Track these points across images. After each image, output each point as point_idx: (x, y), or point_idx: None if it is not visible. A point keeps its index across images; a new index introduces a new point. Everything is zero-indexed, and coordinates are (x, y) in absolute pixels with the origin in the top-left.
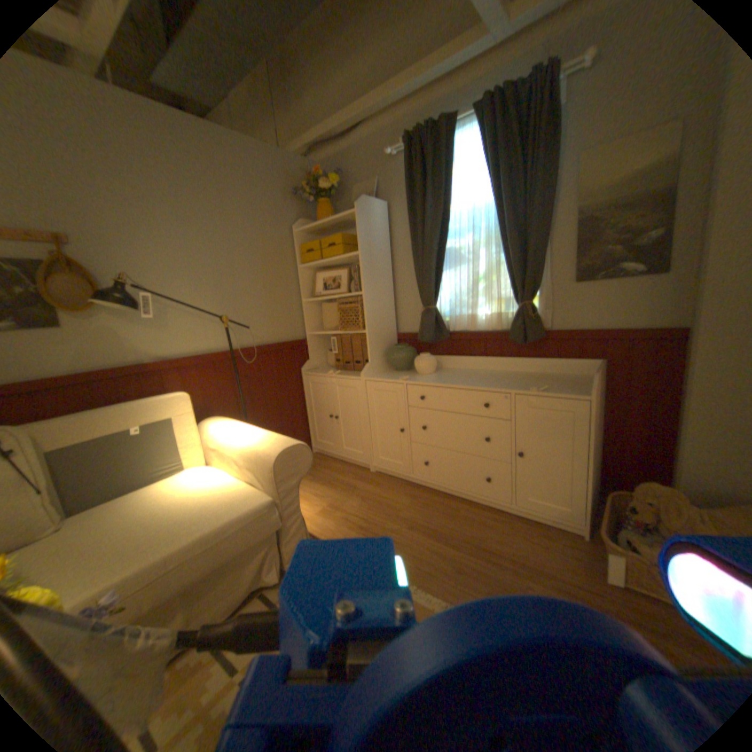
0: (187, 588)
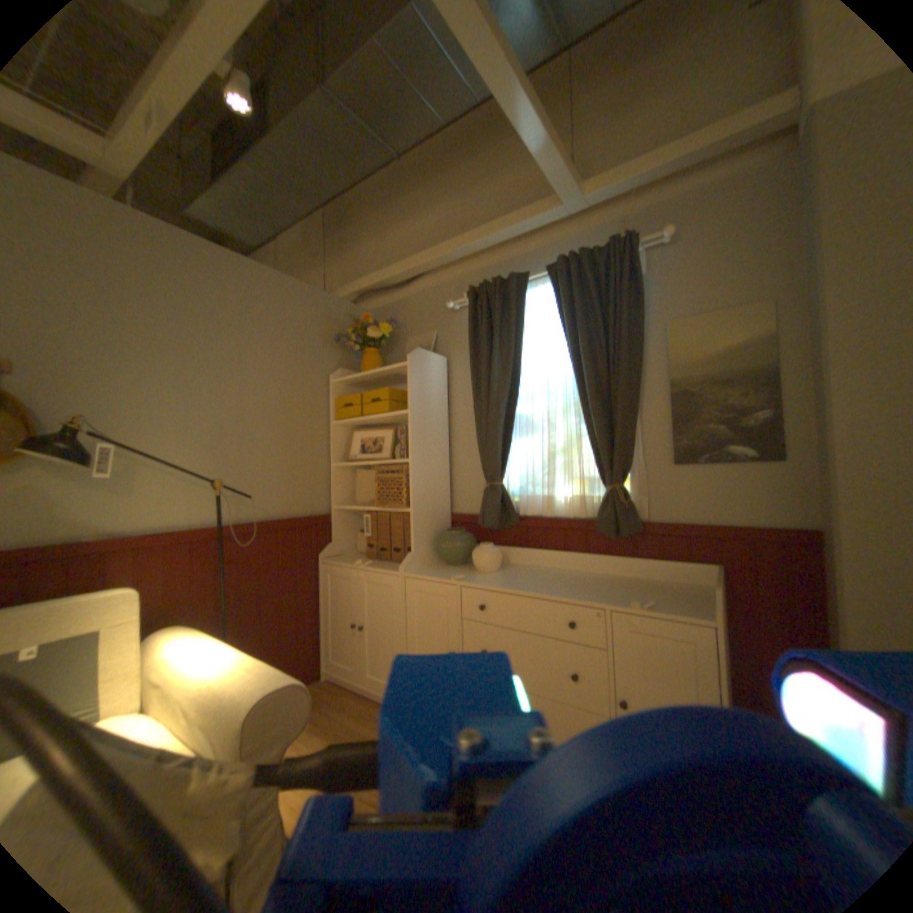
0: None
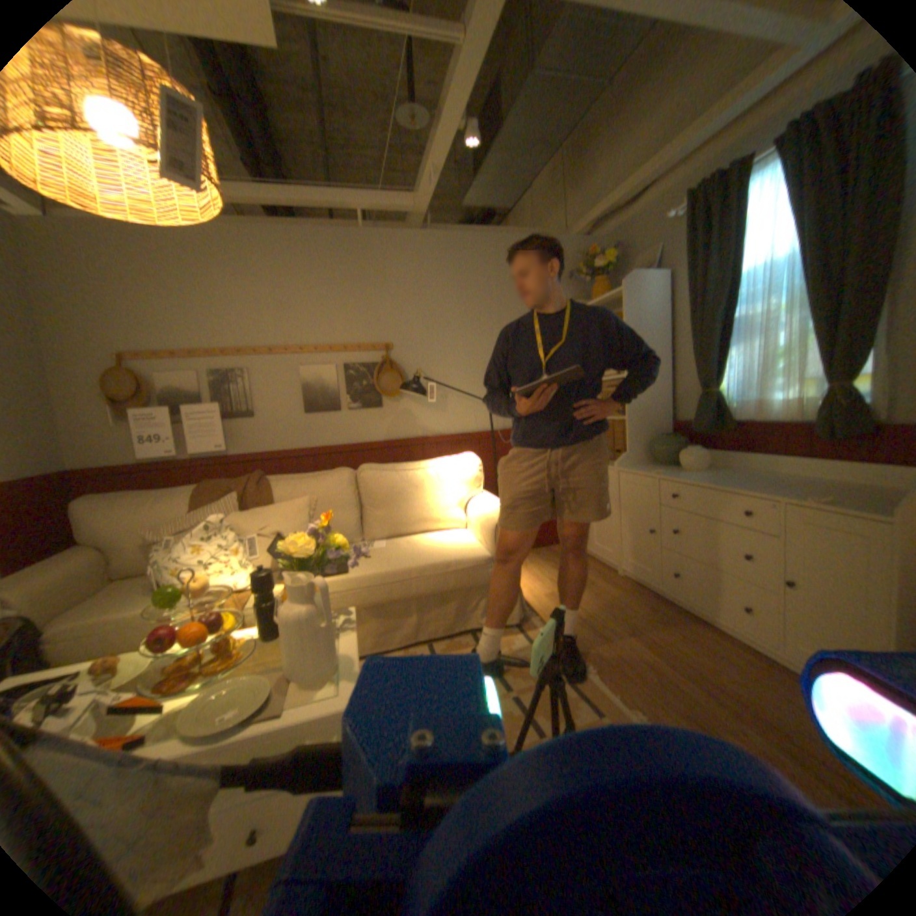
0: (420, 597)
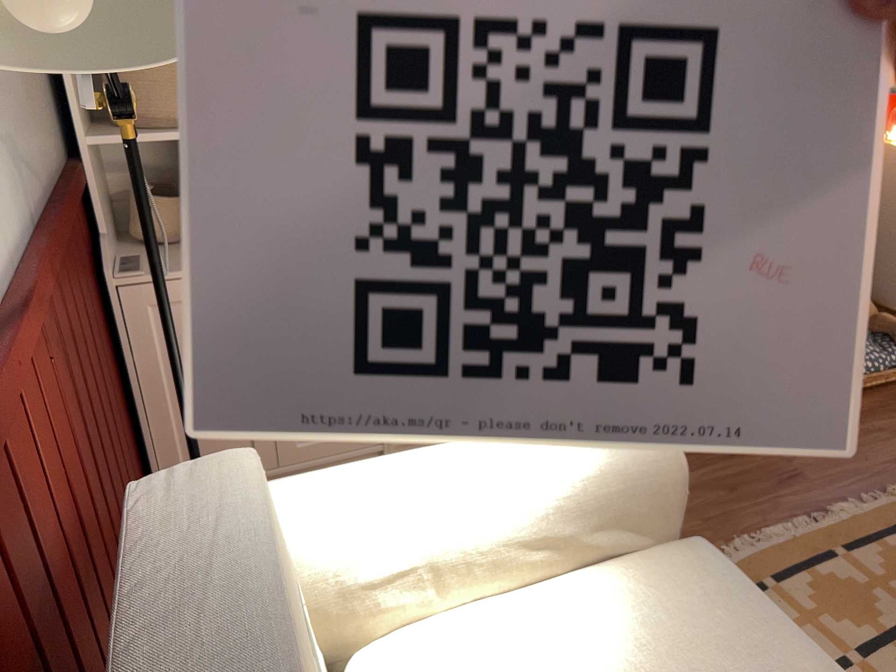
0: None
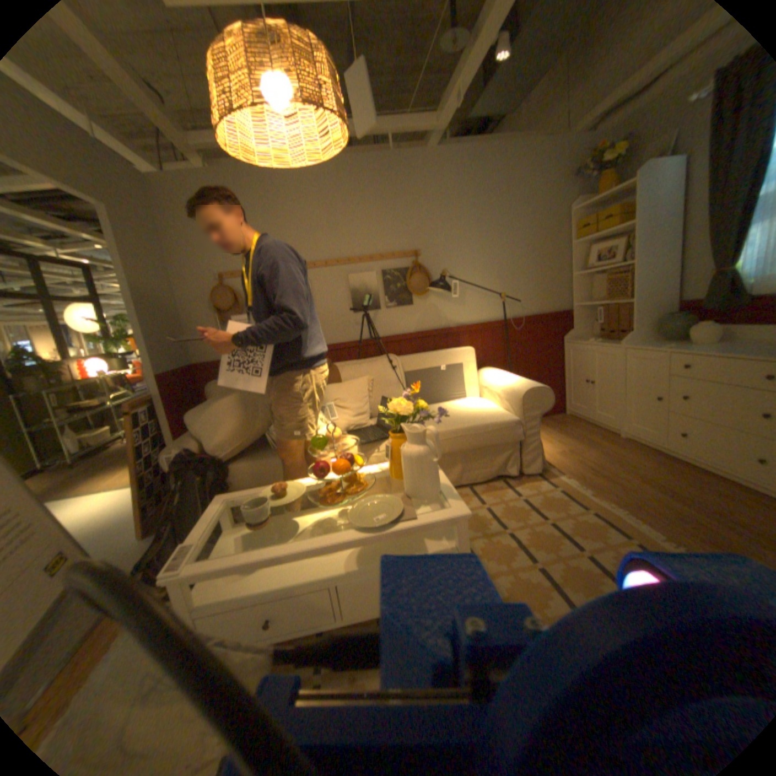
0: (464, 450)
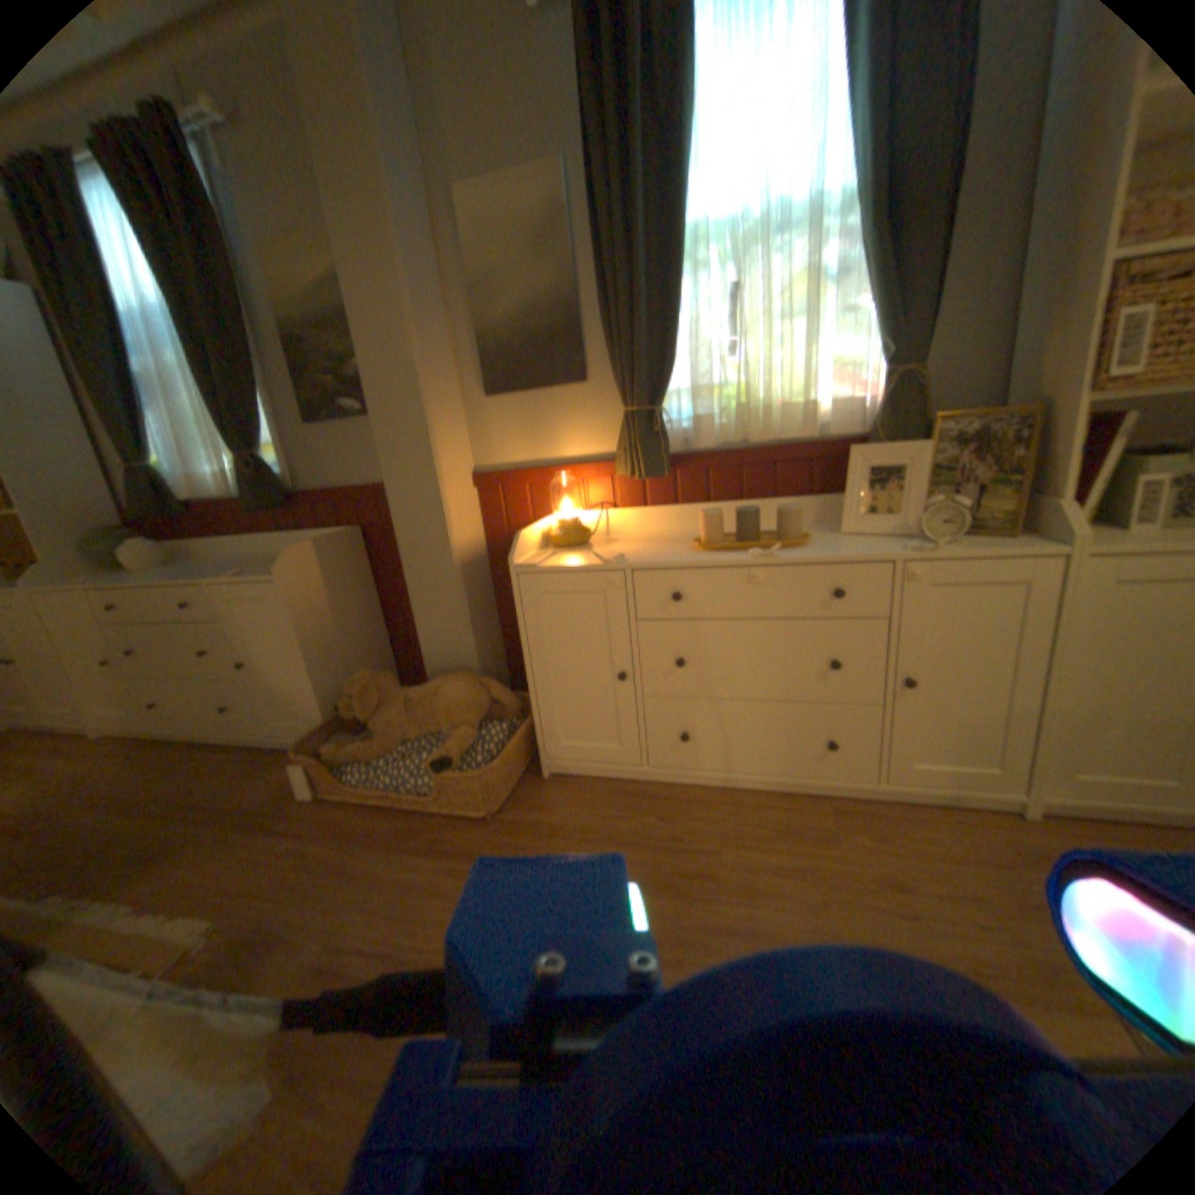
0: None
